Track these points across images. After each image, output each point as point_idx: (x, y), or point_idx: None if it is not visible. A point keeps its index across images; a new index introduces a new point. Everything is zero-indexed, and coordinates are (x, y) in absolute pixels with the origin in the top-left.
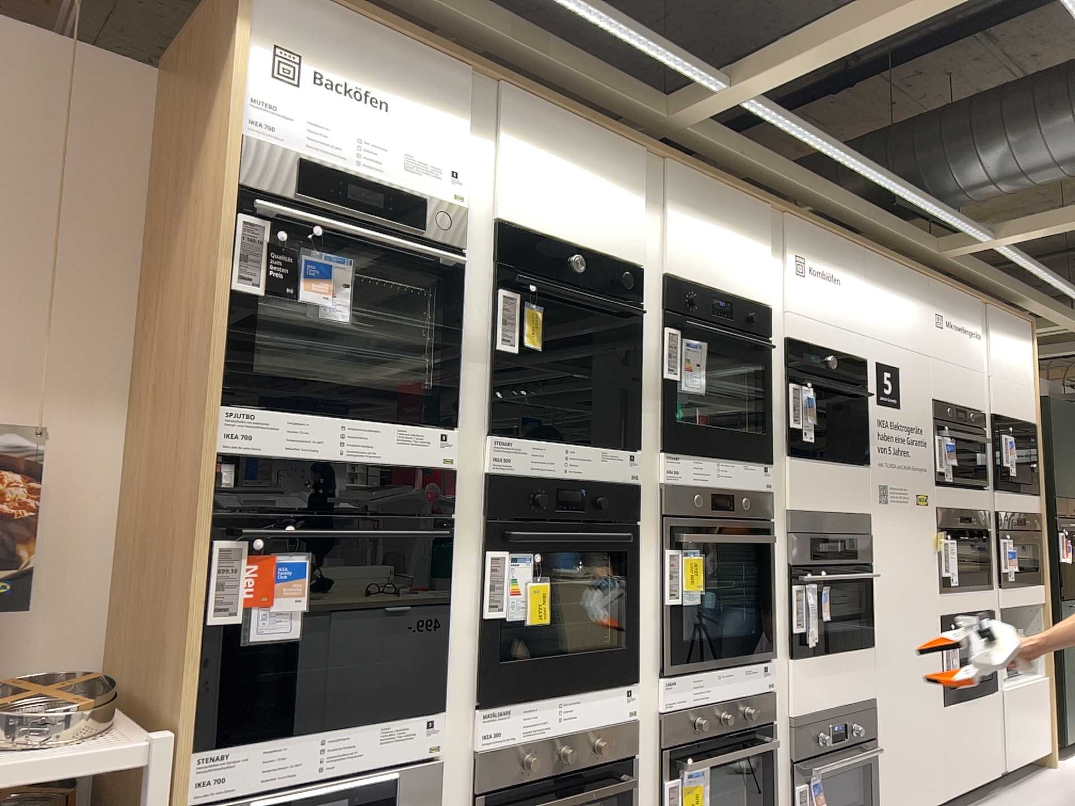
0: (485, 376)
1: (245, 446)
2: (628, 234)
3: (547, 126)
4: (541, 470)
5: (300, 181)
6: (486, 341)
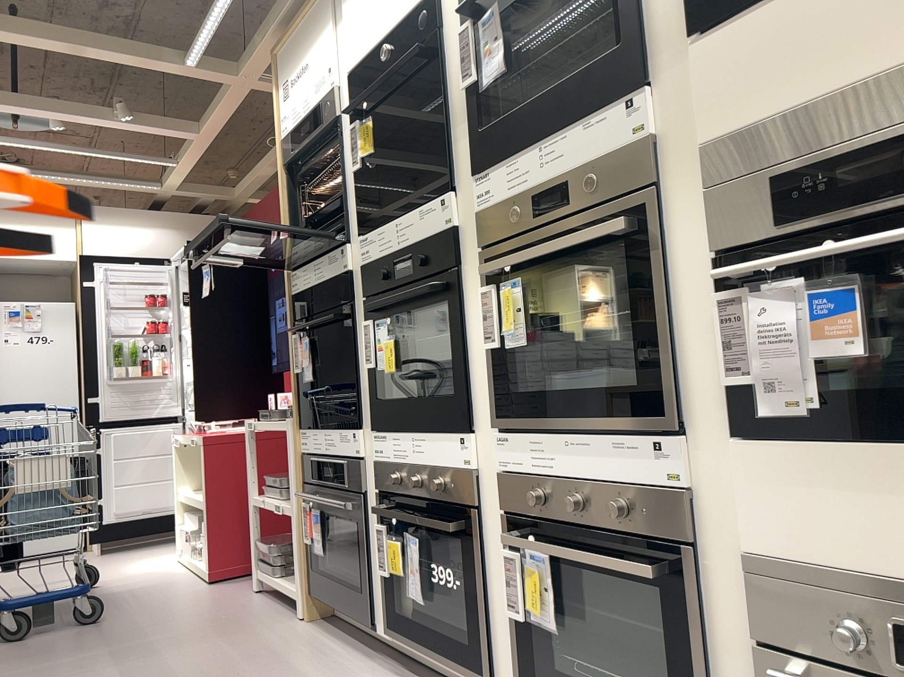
0: (356, 195)
1: (291, 292)
2: None
3: None
4: (383, 250)
5: (288, 144)
6: (354, 168)
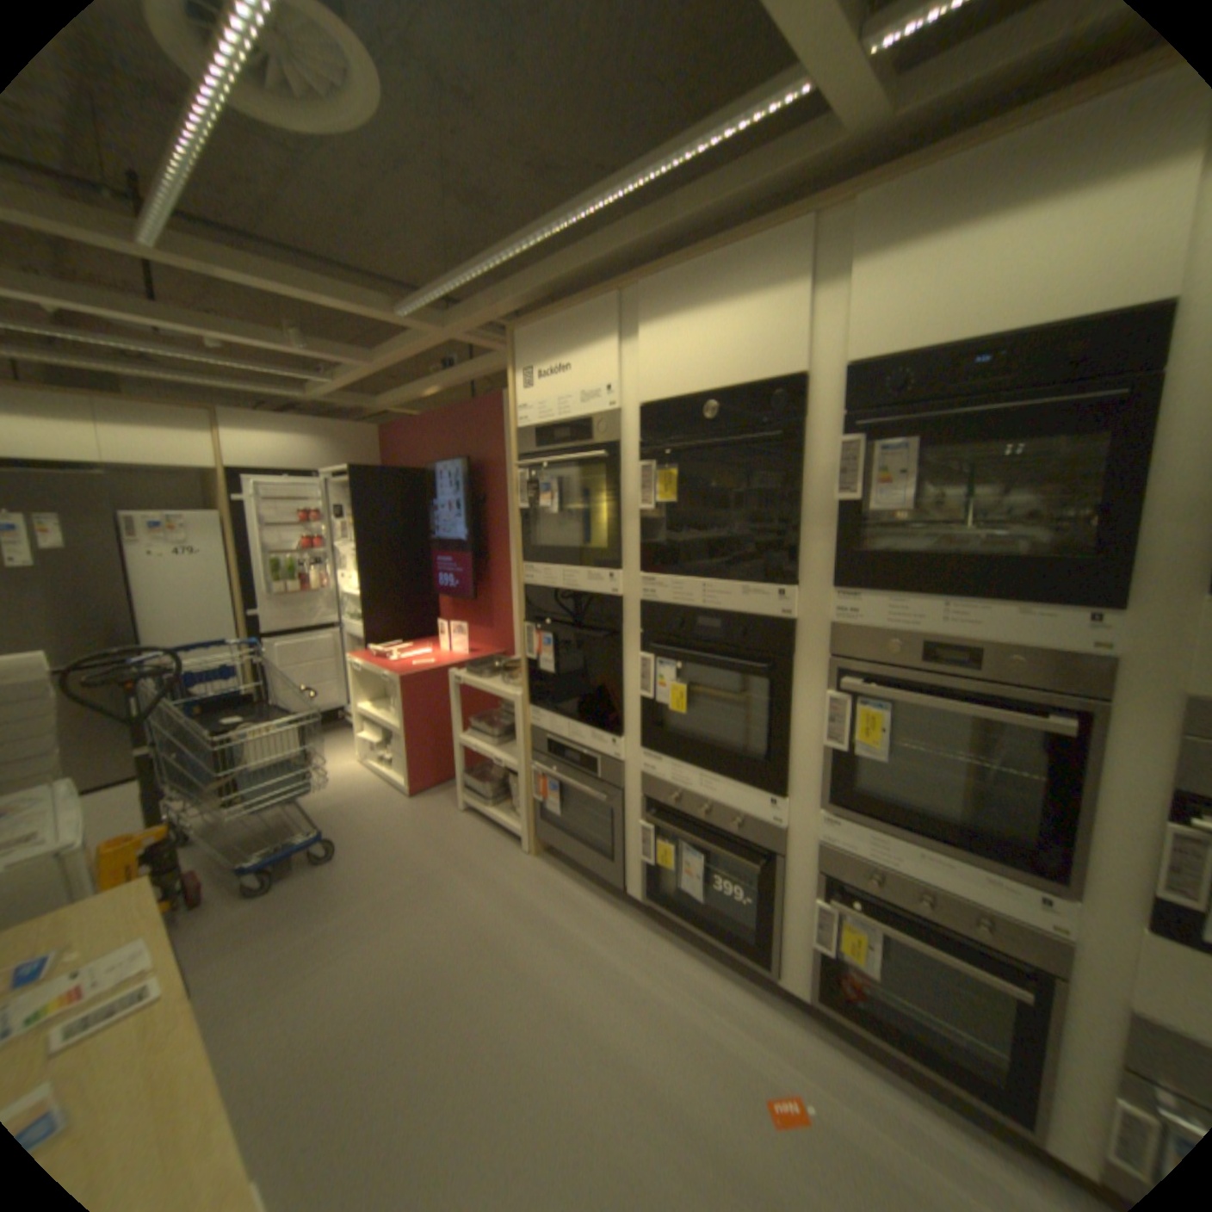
0: (637, 531)
1: (525, 584)
2: (785, 333)
3: (675, 278)
4: (680, 603)
5: (529, 438)
6: (637, 503)
